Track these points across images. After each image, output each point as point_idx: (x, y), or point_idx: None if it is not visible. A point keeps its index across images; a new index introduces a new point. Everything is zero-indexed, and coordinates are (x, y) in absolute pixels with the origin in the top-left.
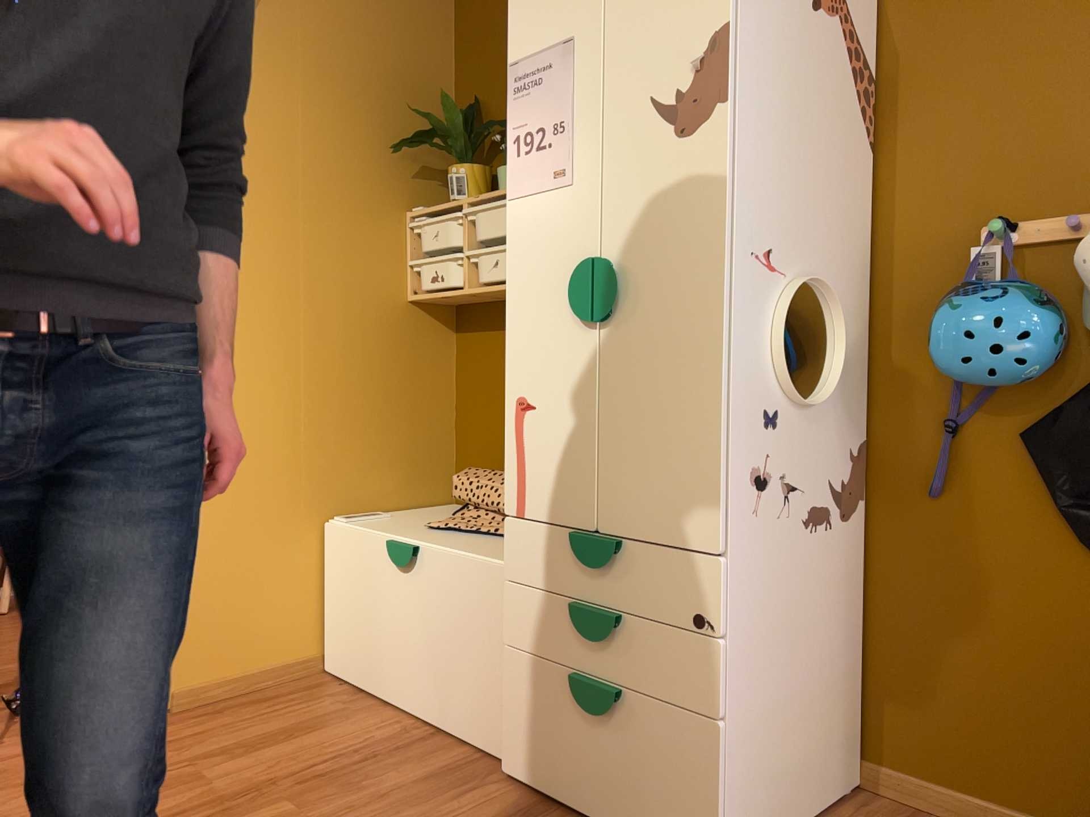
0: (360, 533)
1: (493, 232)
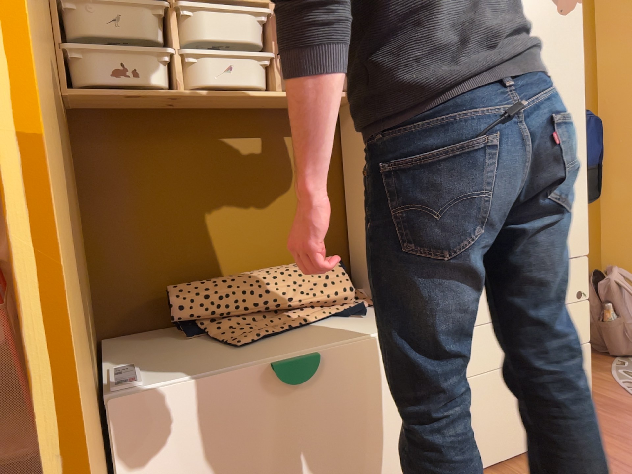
0: (203, 383)
1: (221, 36)
